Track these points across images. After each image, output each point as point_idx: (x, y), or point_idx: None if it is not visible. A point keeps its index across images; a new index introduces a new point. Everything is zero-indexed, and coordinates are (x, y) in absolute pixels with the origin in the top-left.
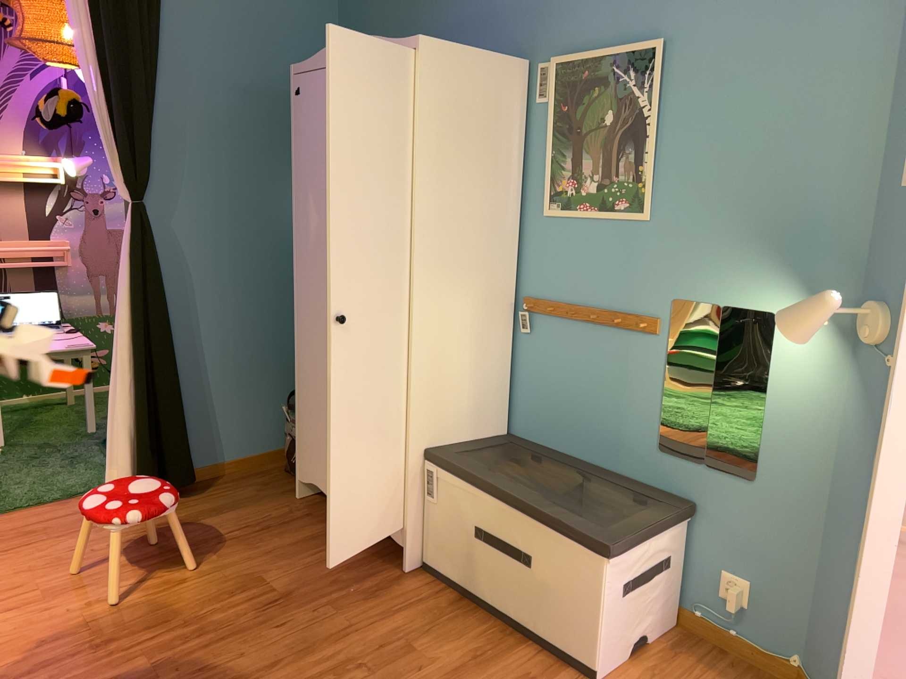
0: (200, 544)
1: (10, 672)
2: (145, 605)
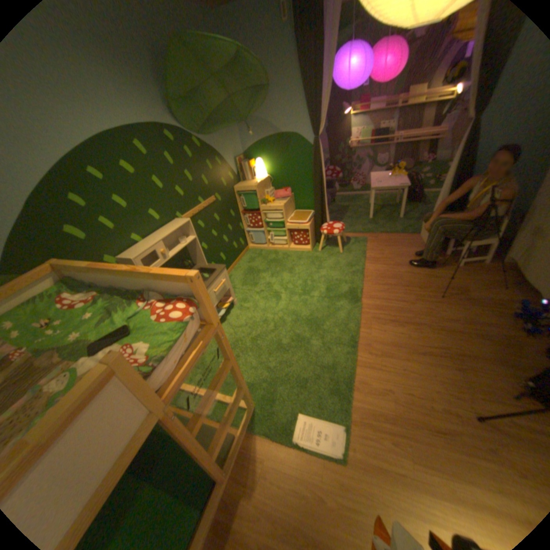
0: (450, 267)
1: (379, 282)
2: (421, 280)
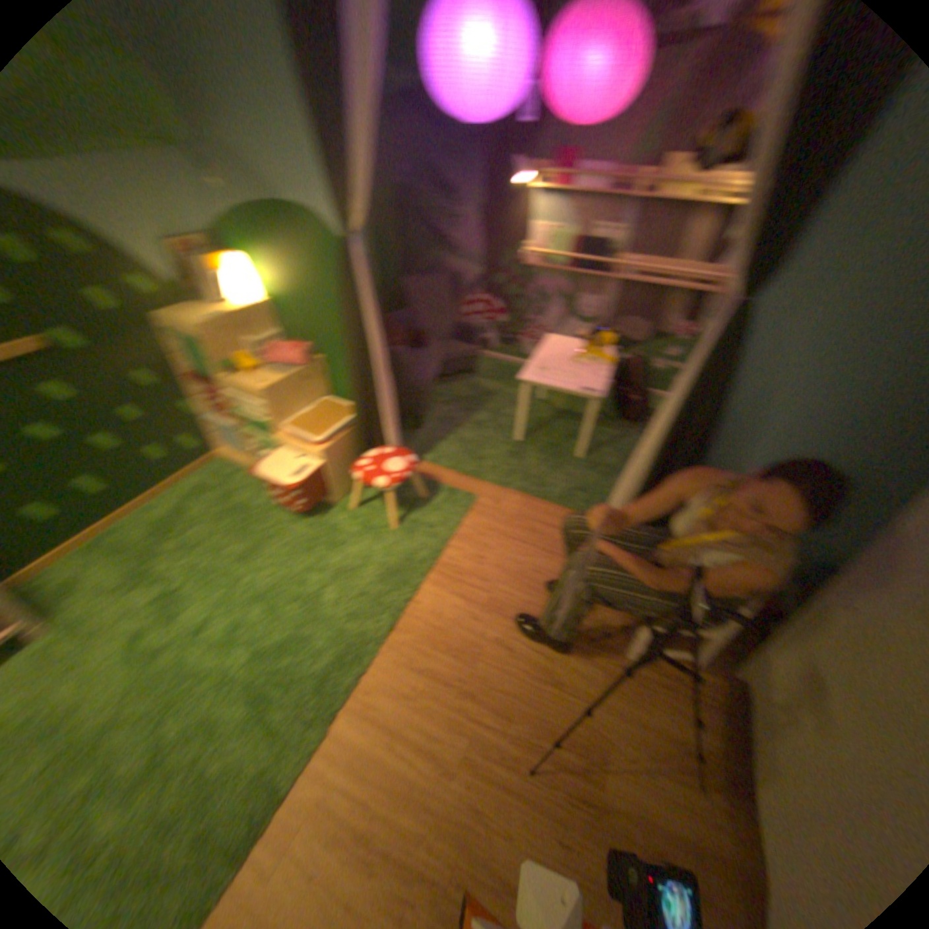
0: (606, 655)
1: (416, 661)
2: (517, 685)
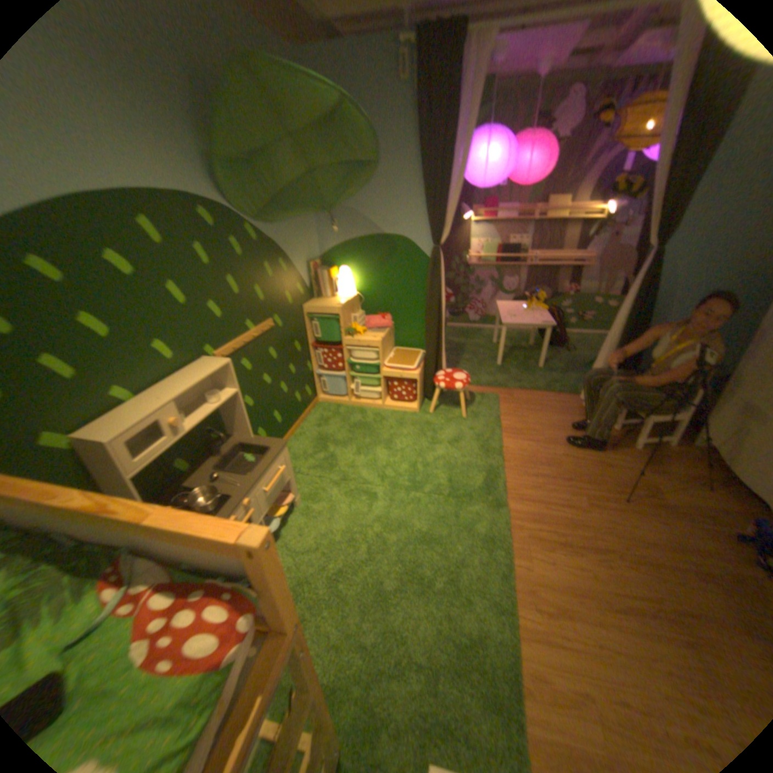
0: (624, 449)
1: (528, 471)
2: (589, 470)
